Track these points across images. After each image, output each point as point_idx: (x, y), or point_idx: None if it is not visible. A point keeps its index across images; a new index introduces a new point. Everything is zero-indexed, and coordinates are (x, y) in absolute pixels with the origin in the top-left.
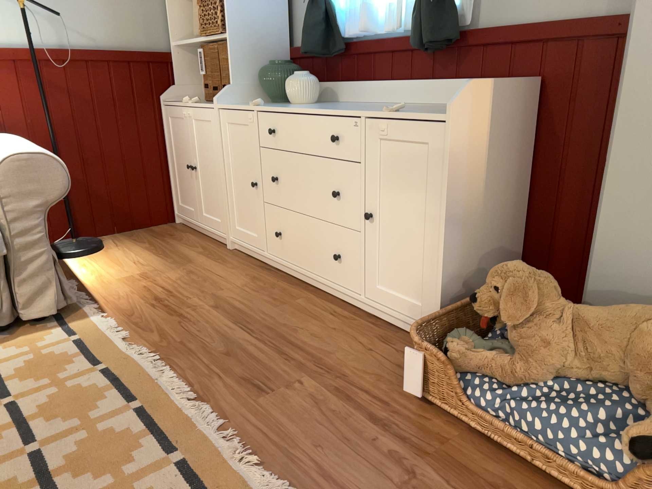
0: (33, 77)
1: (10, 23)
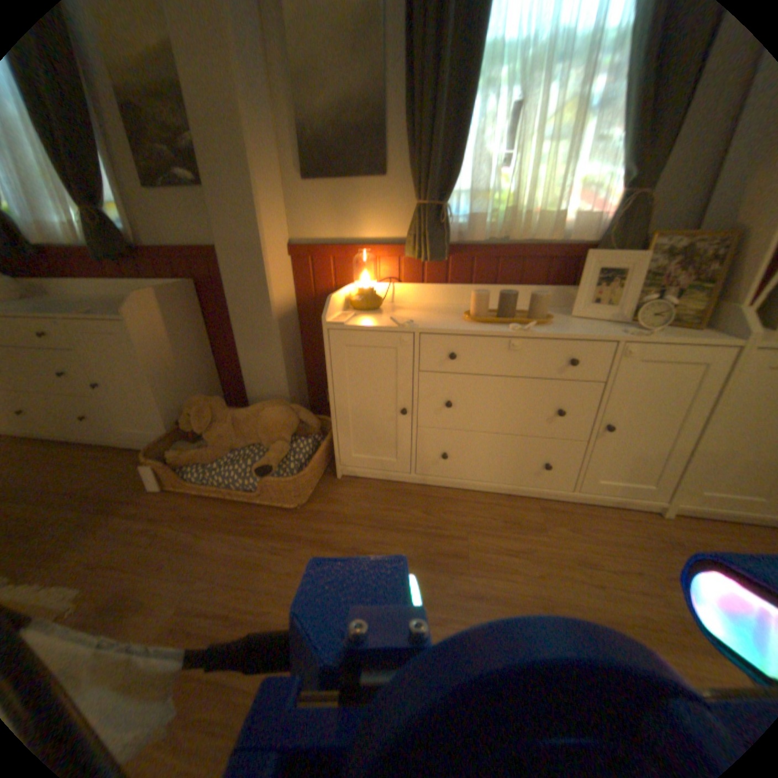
0: None
1: None
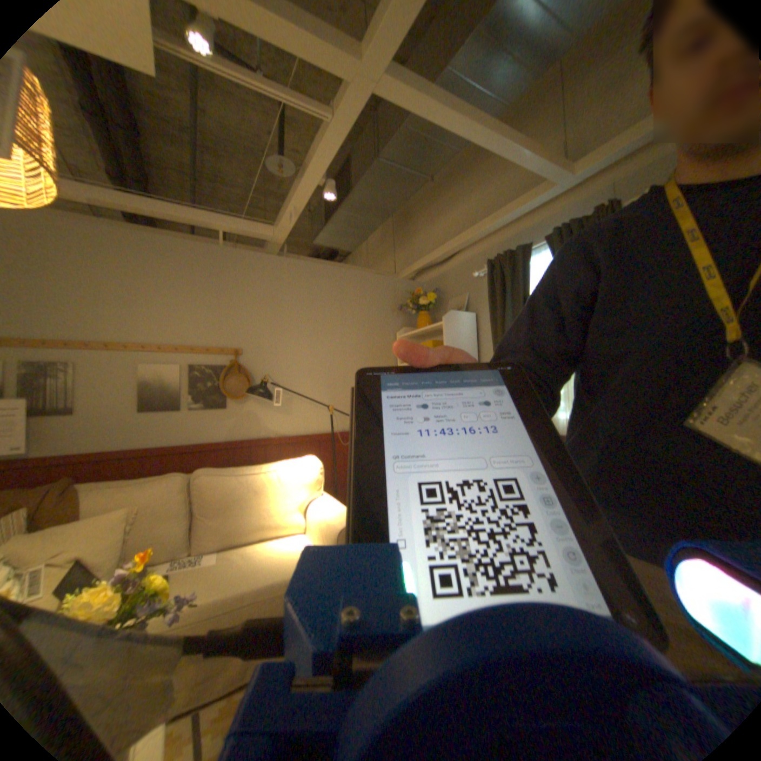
0: (326, 448)
1: (319, 419)
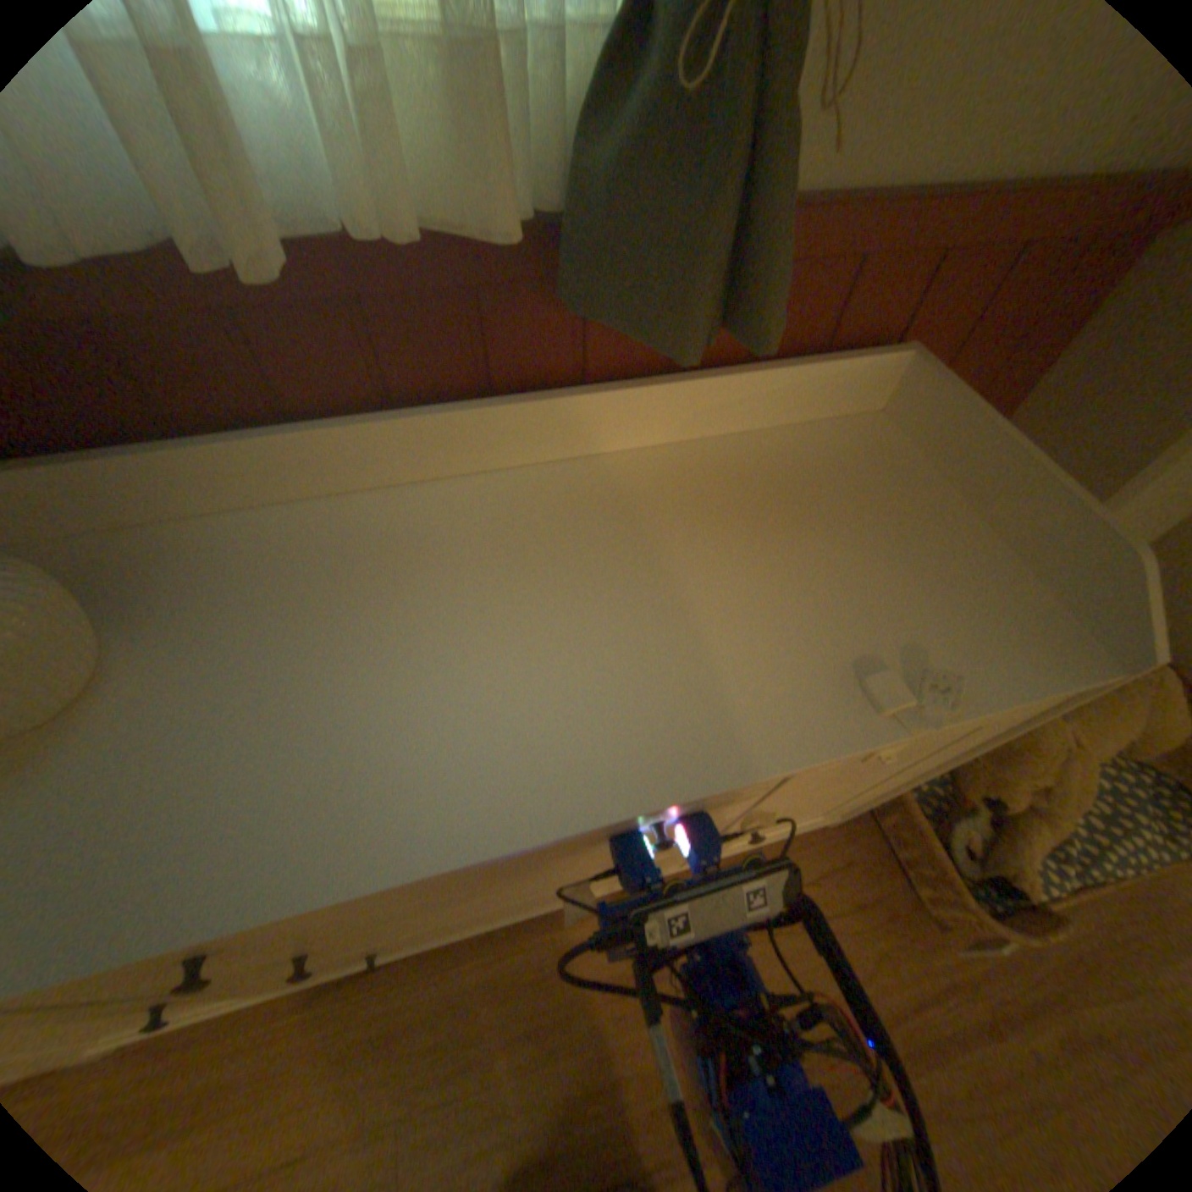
0: None
1: None
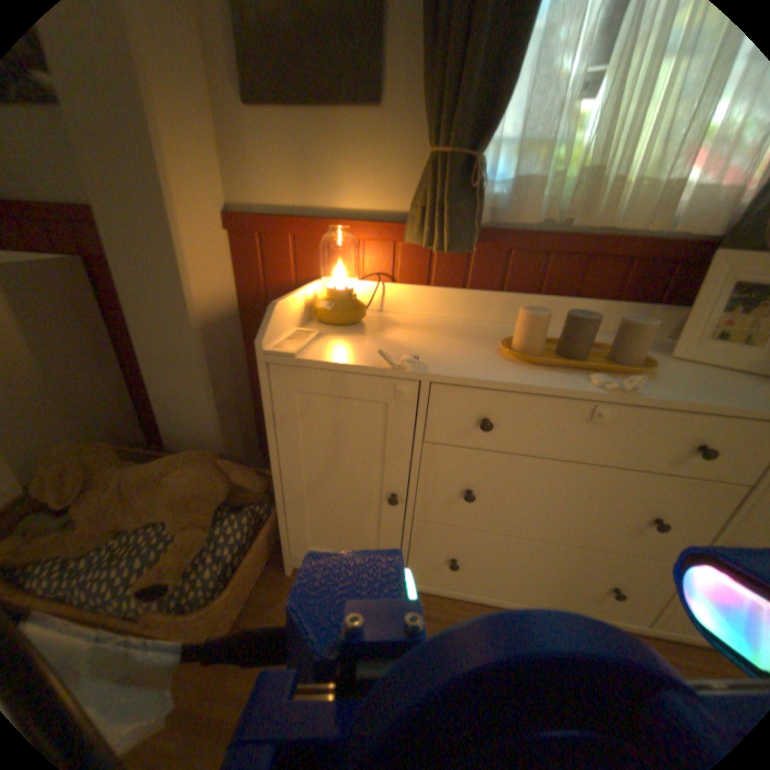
0: None
1: None
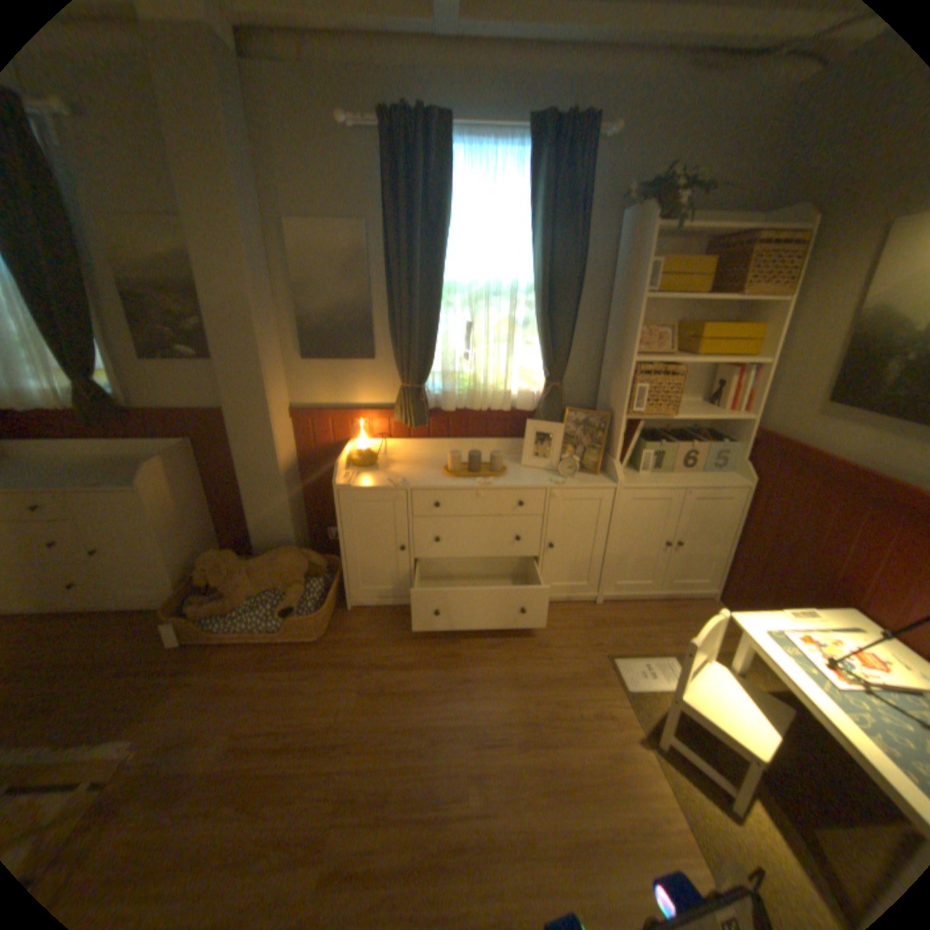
0: None
1: None
